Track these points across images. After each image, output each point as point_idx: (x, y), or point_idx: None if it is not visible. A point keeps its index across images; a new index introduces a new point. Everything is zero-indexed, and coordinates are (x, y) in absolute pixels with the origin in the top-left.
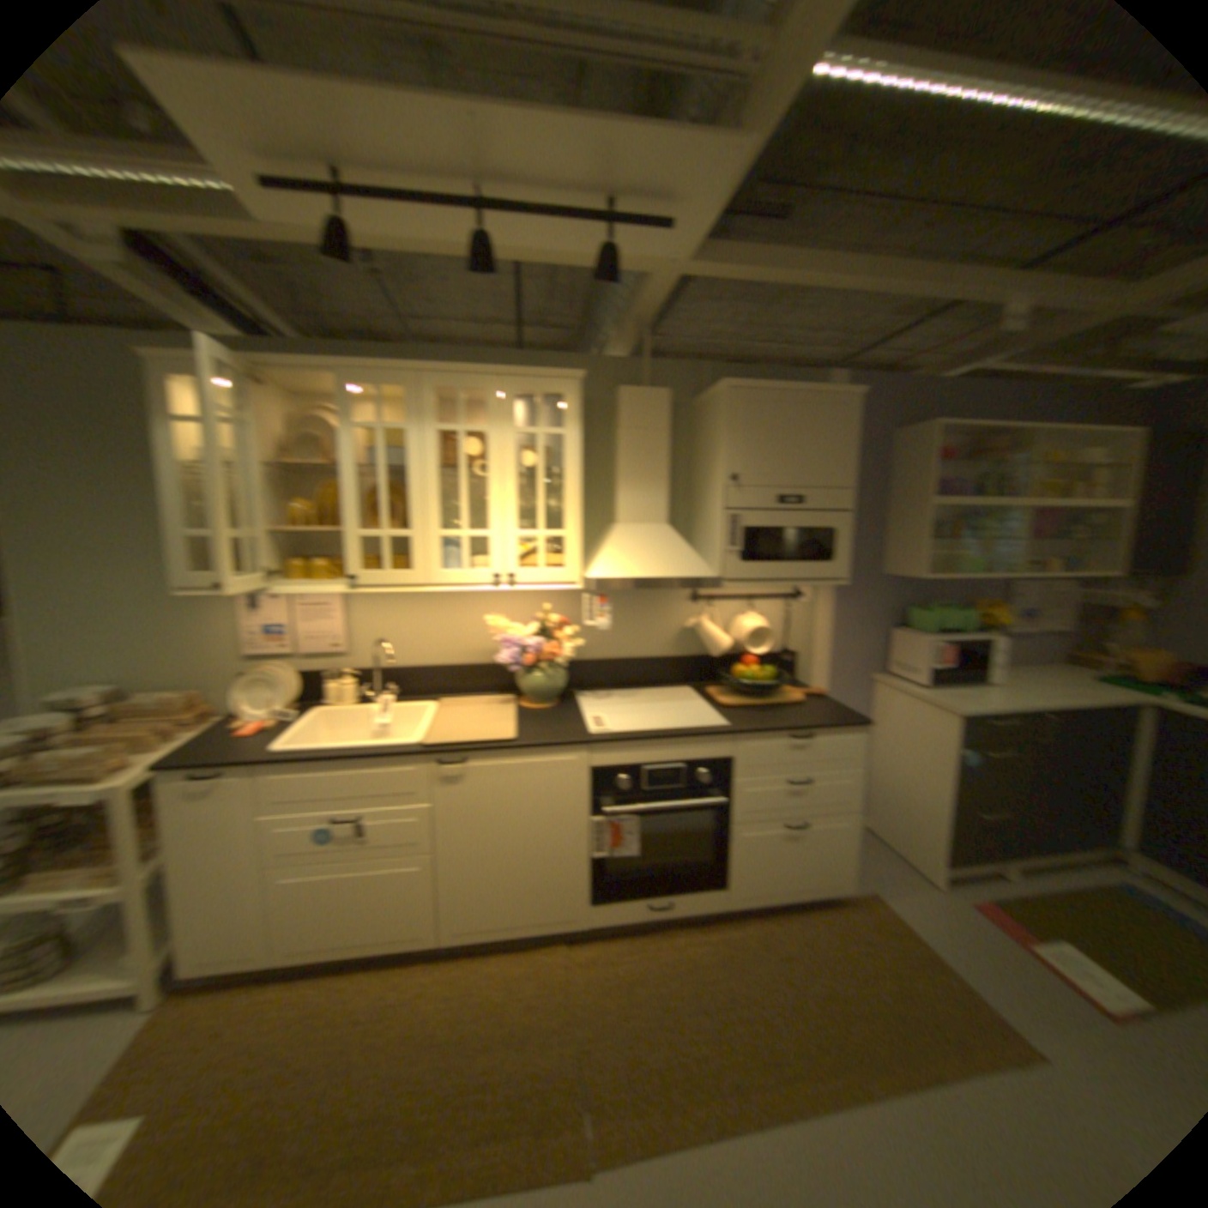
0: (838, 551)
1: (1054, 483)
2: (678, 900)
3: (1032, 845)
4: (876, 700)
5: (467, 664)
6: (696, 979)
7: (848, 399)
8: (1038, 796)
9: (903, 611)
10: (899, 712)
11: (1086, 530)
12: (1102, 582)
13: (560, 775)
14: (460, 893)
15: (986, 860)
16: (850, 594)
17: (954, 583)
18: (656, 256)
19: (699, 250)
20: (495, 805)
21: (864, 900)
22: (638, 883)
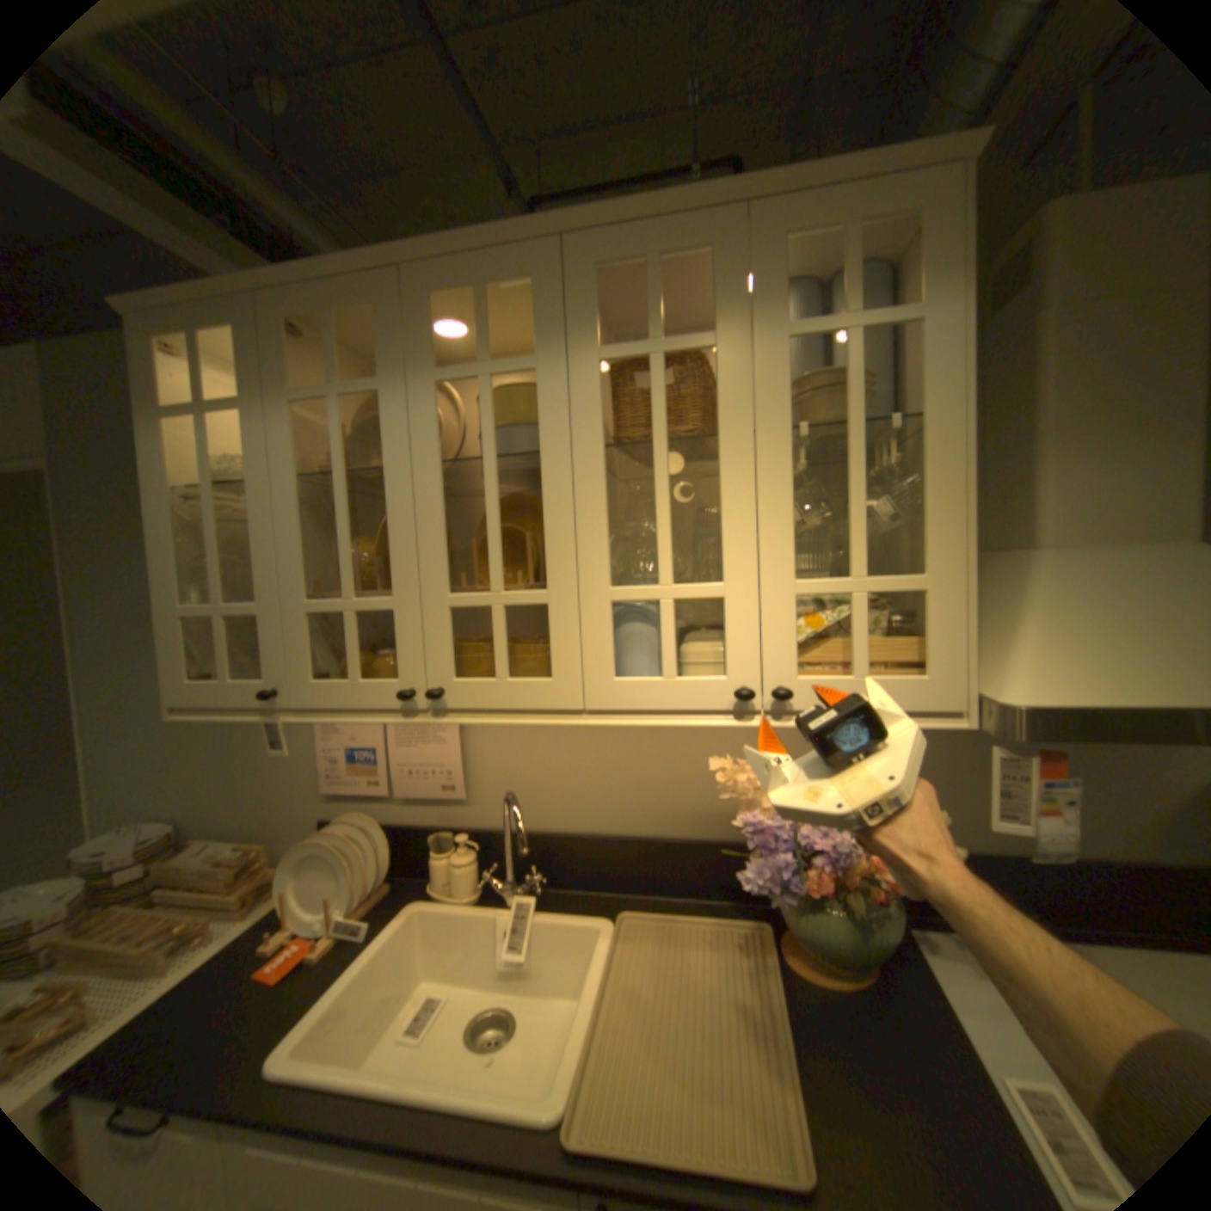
0: None
1: None
2: None
3: None
4: None
5: (677, 840)
6: None
7: None
8: None
9: None
10: None
11: None
12: None
13: None
14: None
15: None
16: None
17: None
18: None
19: None
20: None
21: None
22: None
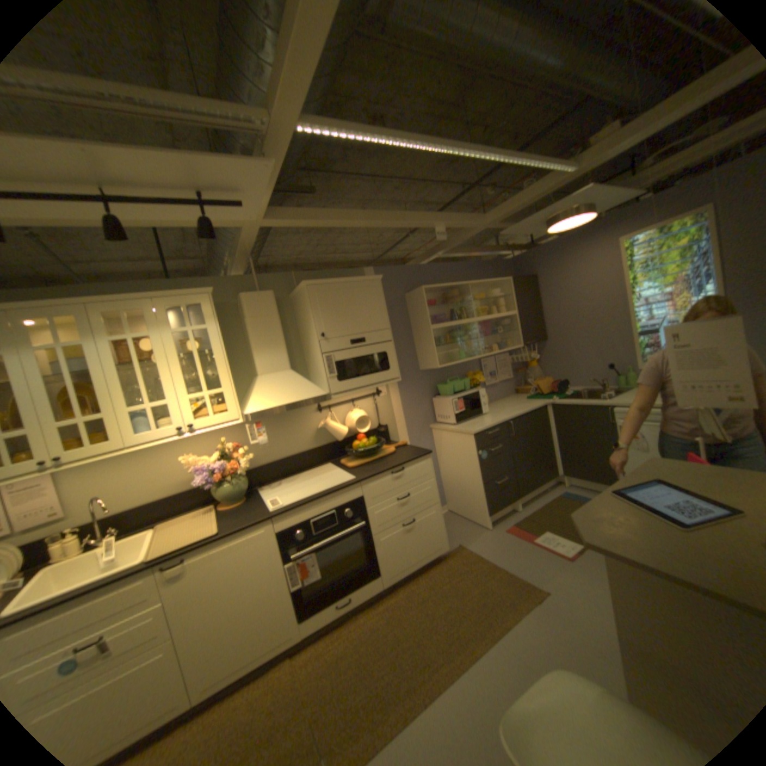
0: (391, 364)
1: (483, 309)
2: (355, 596)
3: (522, 489)
4: (435, 439)
5: (174, 495)
6: (375, 639)
7: (375, 283)
8: (518, 464)
9: (436, 388)
10: (447, 442)
11: (502, 328)
12: (517, 351)
13: (257, 546)
14: (202, 657)
15: (505, 505)
16: (407, 385)
17: (455, 367)
18: (241, 220)
19: (268, 213)
20: (215, 583)
21: (456, 551)
22: (327, 596)
